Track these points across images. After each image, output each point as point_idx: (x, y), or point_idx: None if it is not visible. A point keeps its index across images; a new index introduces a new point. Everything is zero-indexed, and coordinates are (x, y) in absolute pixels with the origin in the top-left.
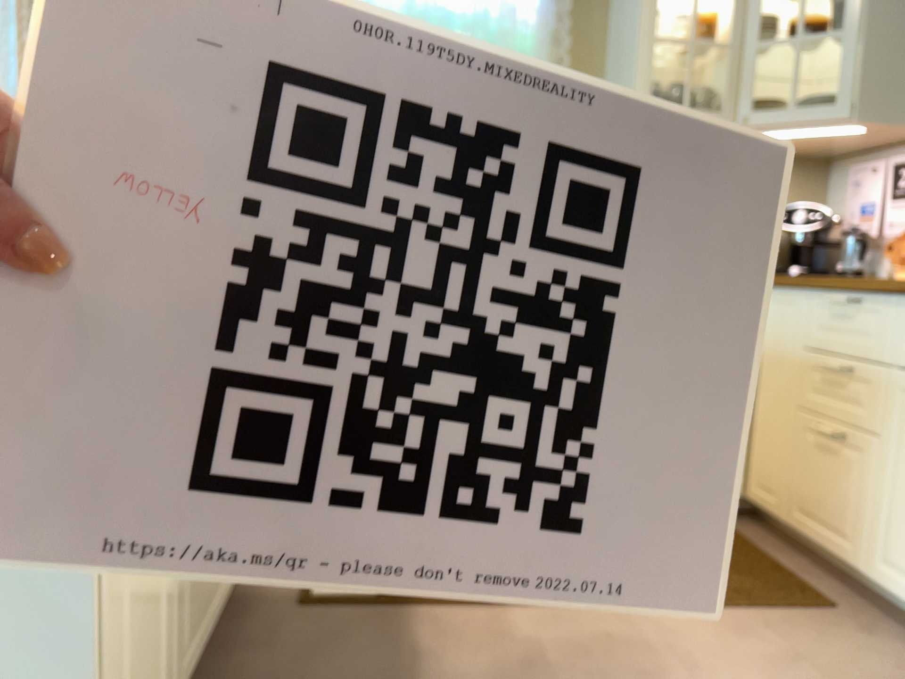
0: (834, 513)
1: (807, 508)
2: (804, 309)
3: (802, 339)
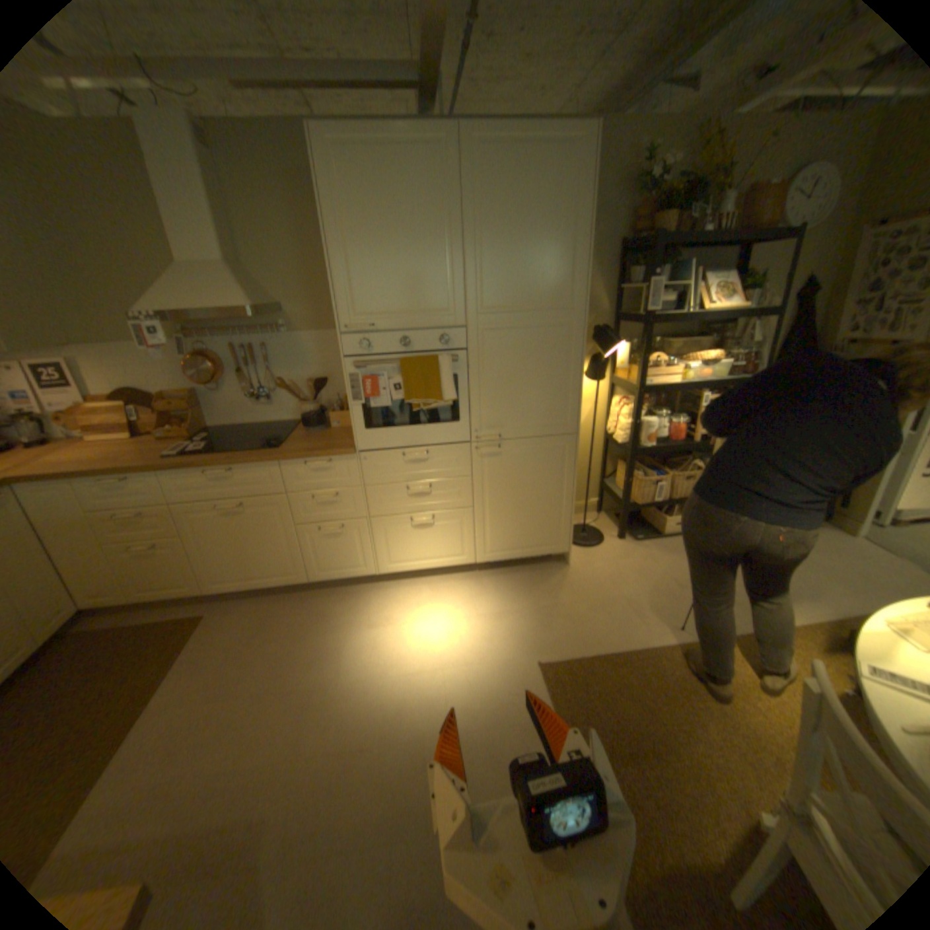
0: (163, 582)
1: (140, 589)
2: (67, 492)
3: (76, 509)
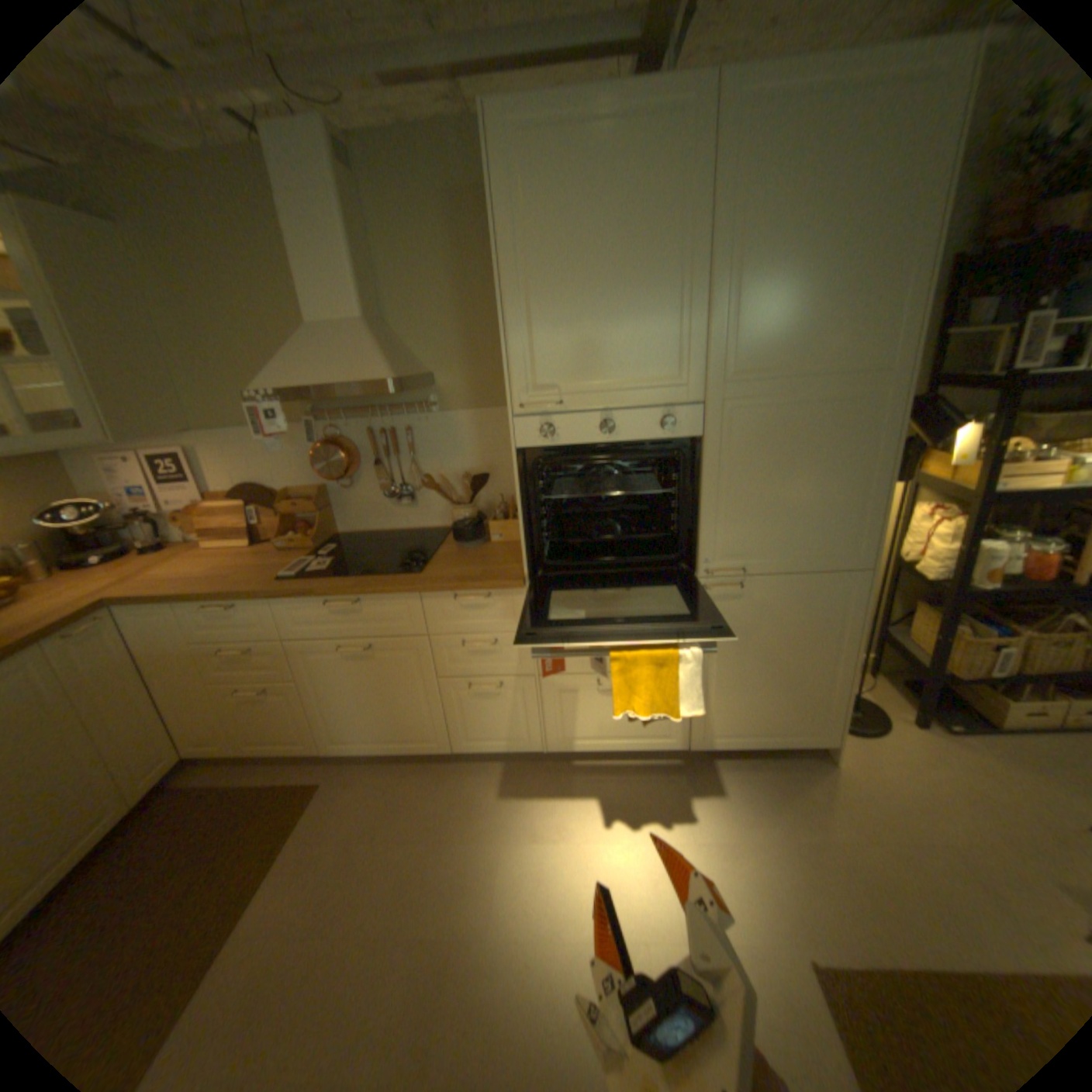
0: (275, 735)
1: (249, 742)
2: (170, 618)
3: (179, 640)
